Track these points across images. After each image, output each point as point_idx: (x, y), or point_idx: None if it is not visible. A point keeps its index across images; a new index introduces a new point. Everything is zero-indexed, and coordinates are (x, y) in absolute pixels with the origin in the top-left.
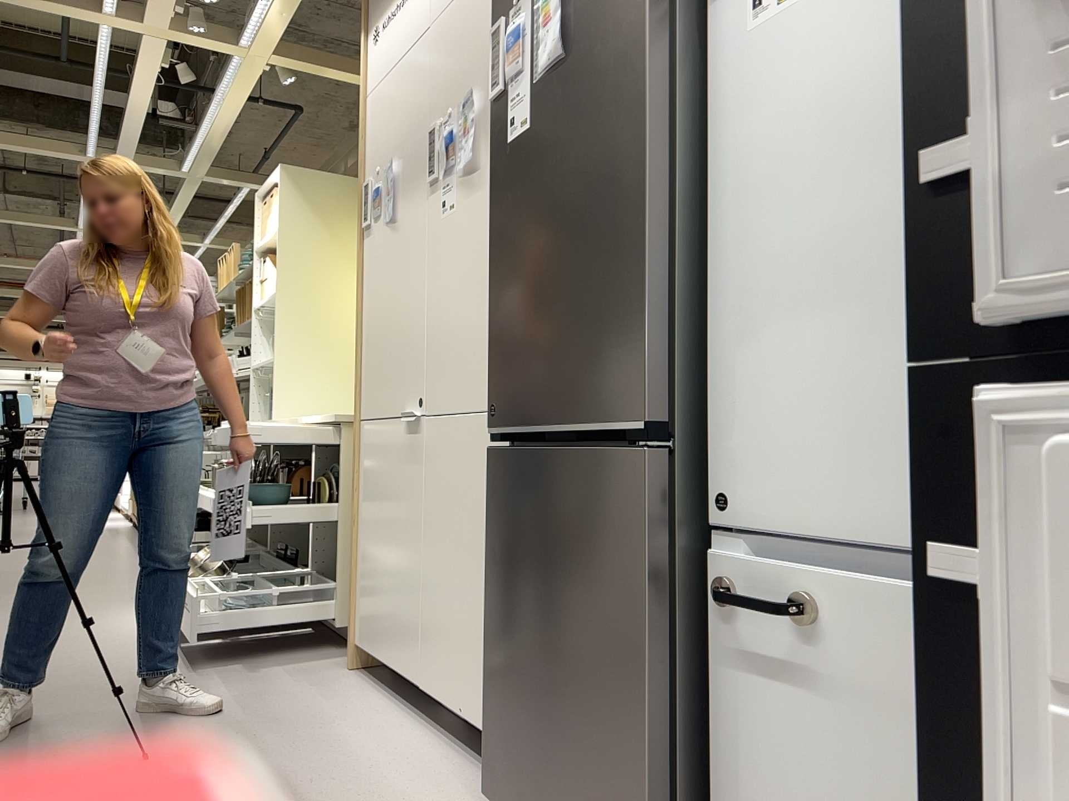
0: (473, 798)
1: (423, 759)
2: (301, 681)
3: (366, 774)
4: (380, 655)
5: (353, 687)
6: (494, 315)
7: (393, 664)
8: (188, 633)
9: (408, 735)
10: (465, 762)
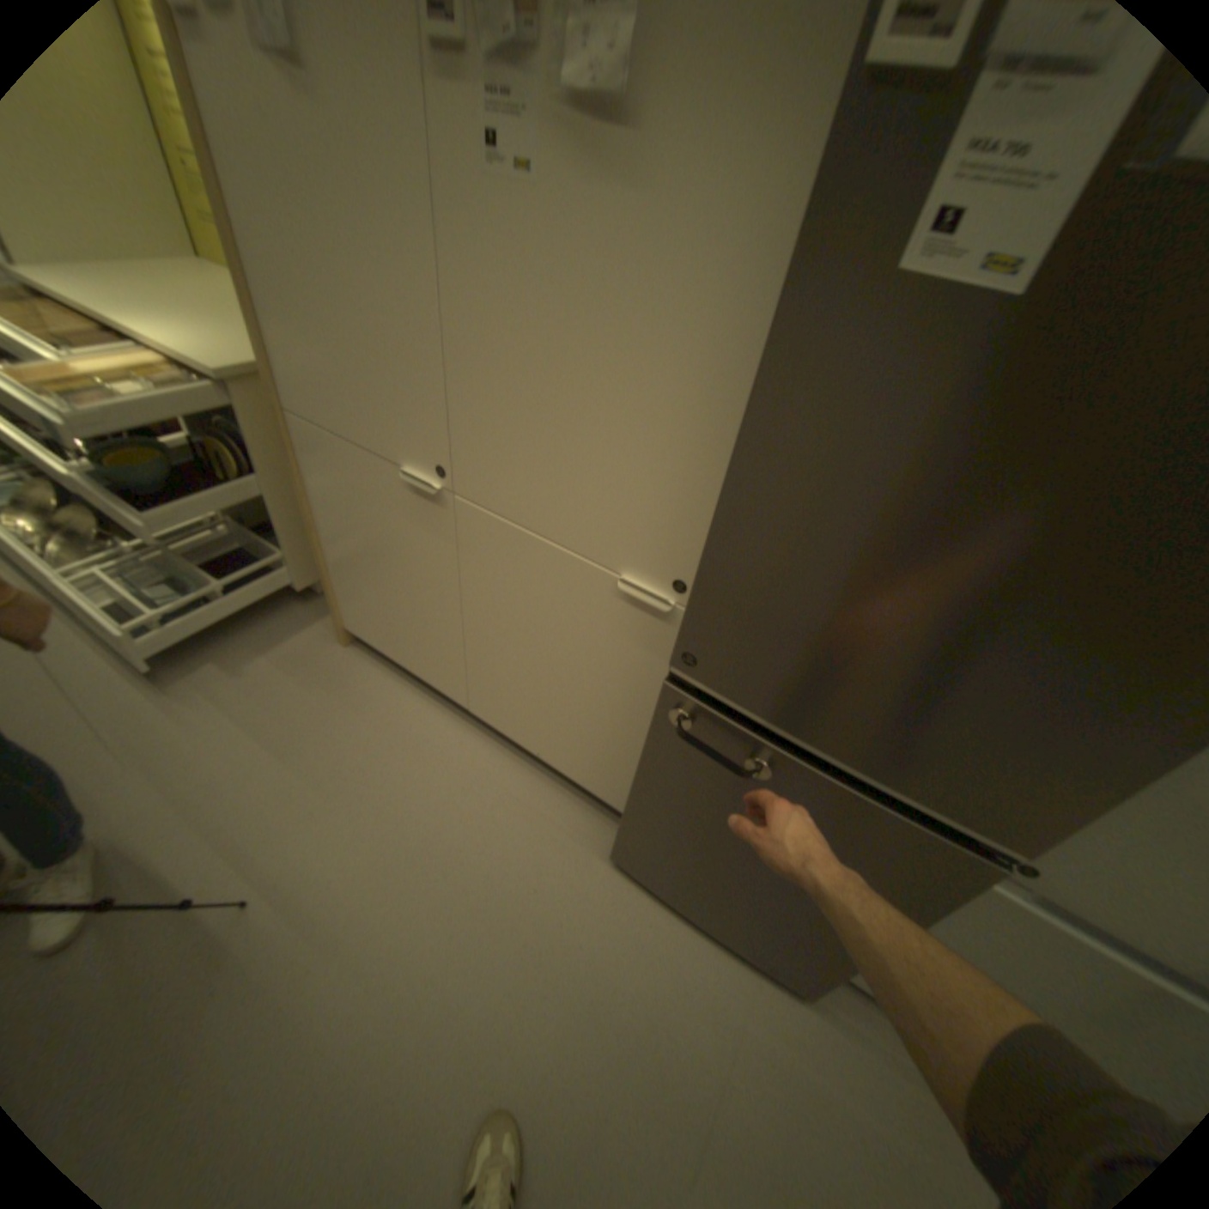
0: (587, 841)
1: (513, 792)
2: (308, 681)
3: (481, 837)
4: (396, 658)
5: (370, 681)
6: (725, 553)
7: (420, 674)
8: (127, 655)
9: (476, 755)
10: (548, 784)
